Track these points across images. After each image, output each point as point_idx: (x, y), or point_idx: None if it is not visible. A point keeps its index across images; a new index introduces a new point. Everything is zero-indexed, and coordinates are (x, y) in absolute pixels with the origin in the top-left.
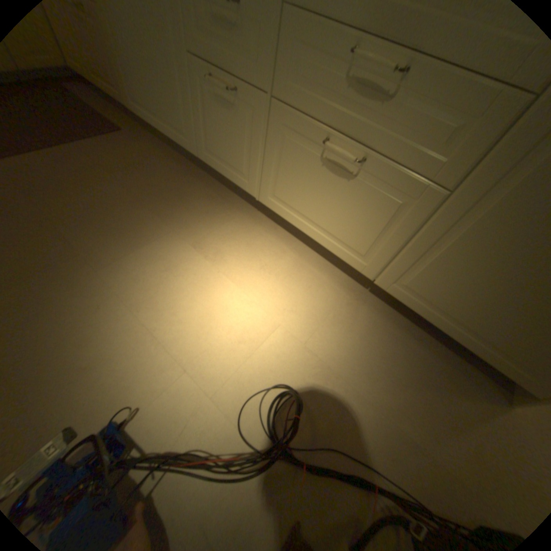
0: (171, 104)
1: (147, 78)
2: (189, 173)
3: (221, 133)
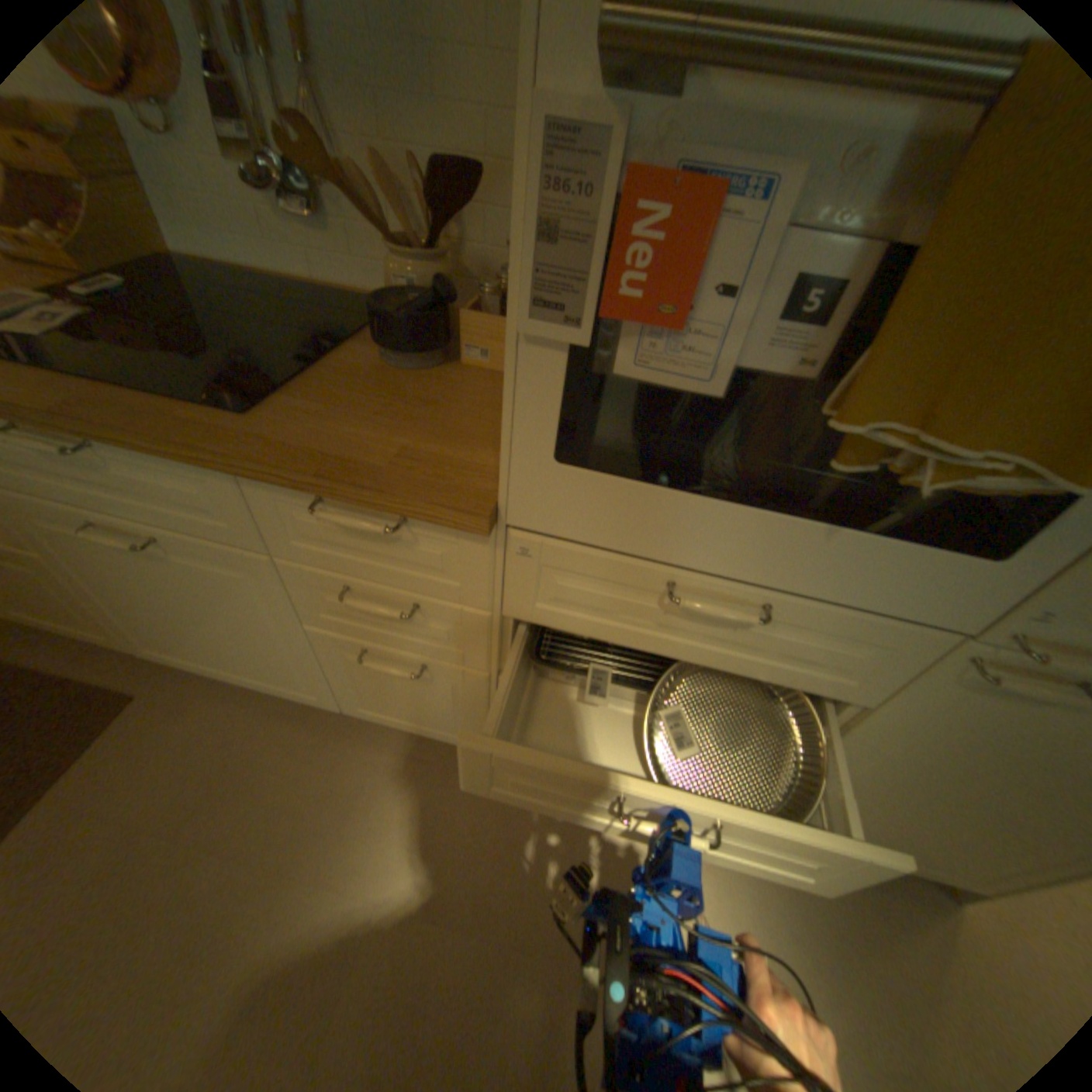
0: (264, 663)
1: (196, 635)
2: (326, 735)
3: (396, 697)
